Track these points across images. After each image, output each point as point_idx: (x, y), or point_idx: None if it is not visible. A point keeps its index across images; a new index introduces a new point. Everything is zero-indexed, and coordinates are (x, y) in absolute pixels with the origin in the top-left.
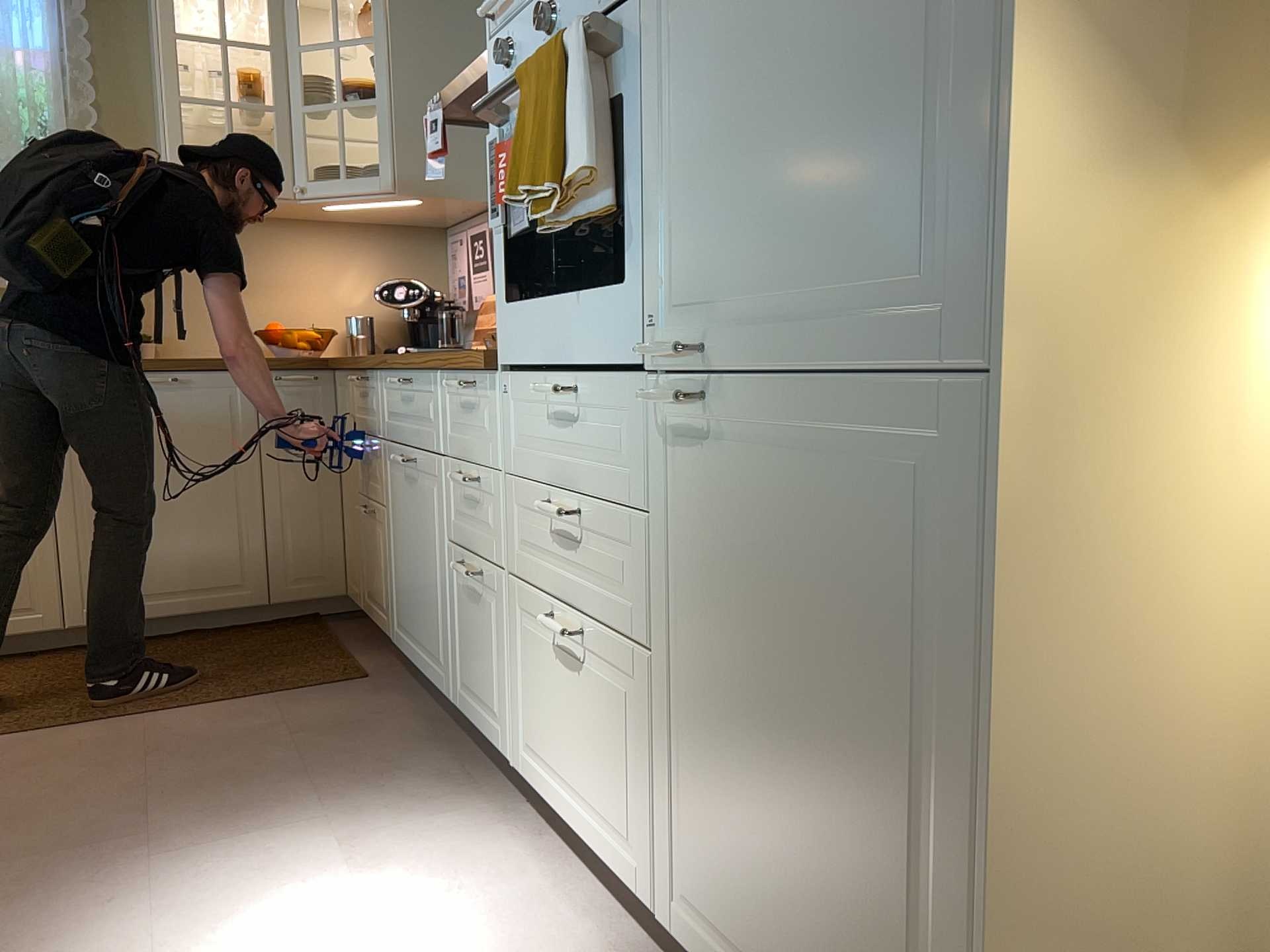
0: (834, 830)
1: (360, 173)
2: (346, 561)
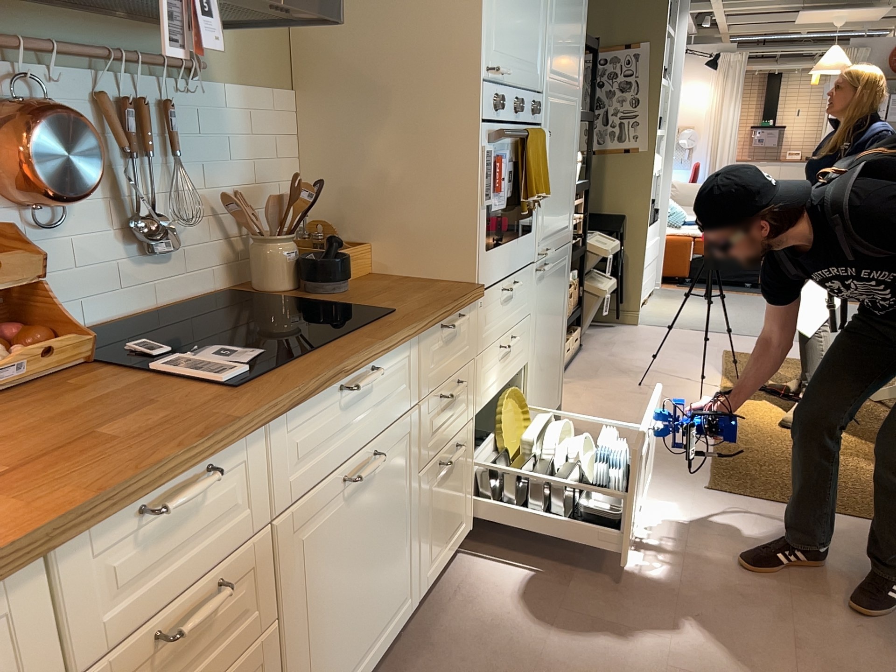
0: (552, 352)
1: None
2: None
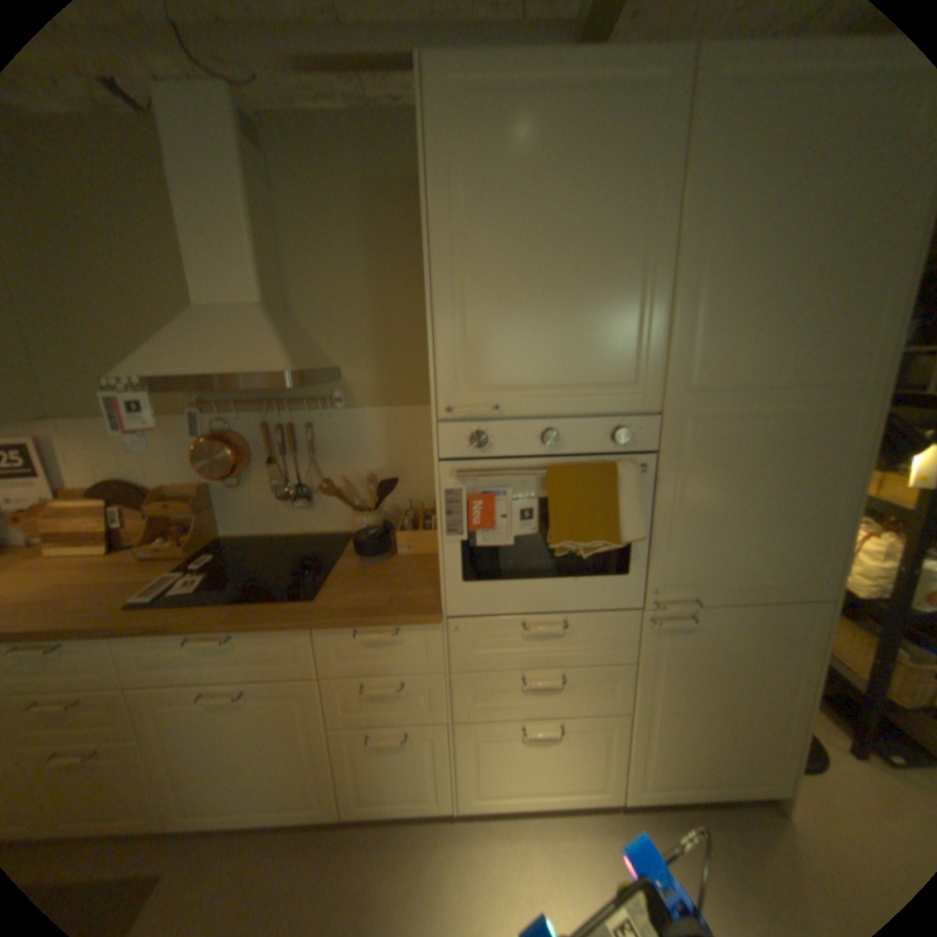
0: (744, 727)
1: None
2: None
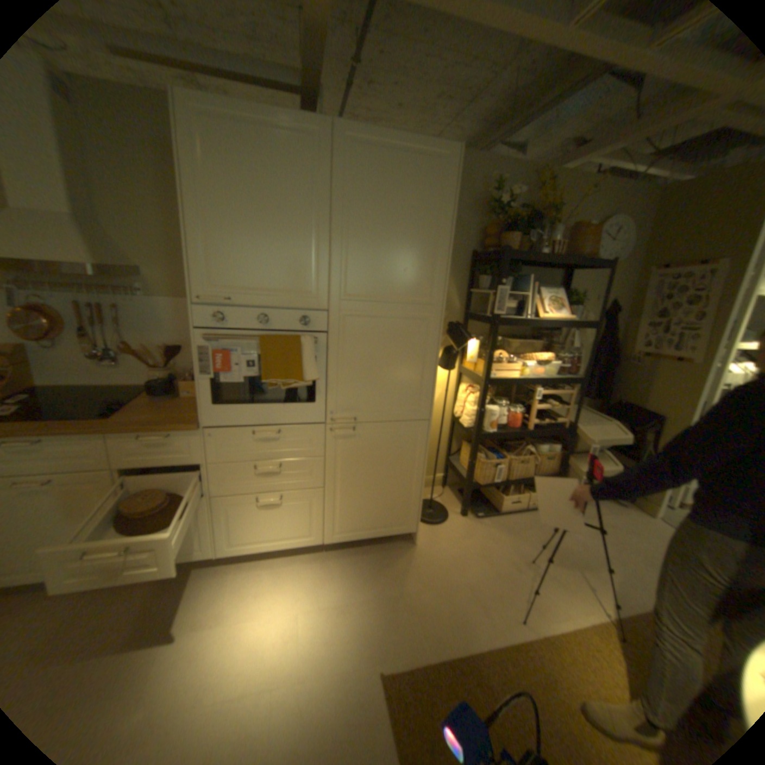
0: (387, 493)
1: None
2: None
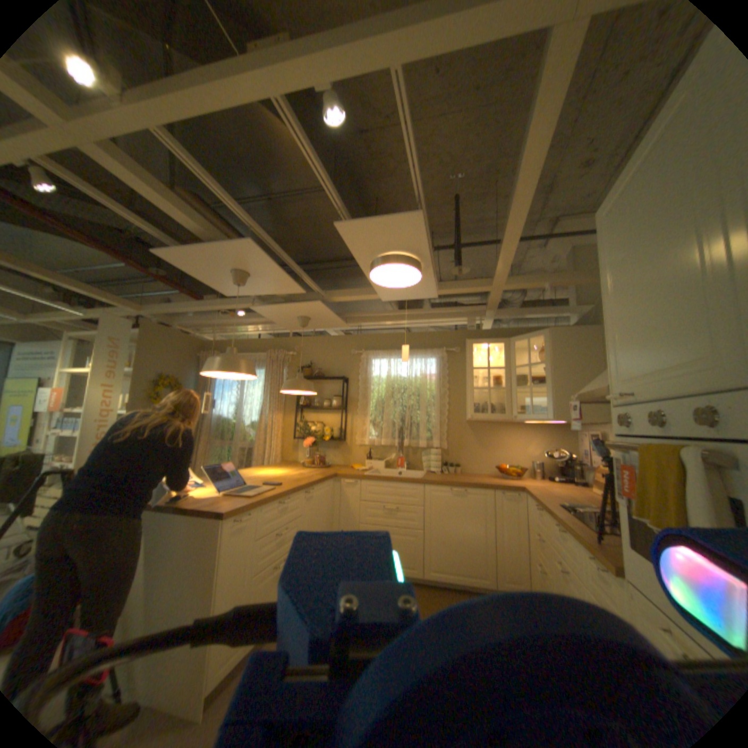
0: None
1: (538, 408)
2: (531, 580)
